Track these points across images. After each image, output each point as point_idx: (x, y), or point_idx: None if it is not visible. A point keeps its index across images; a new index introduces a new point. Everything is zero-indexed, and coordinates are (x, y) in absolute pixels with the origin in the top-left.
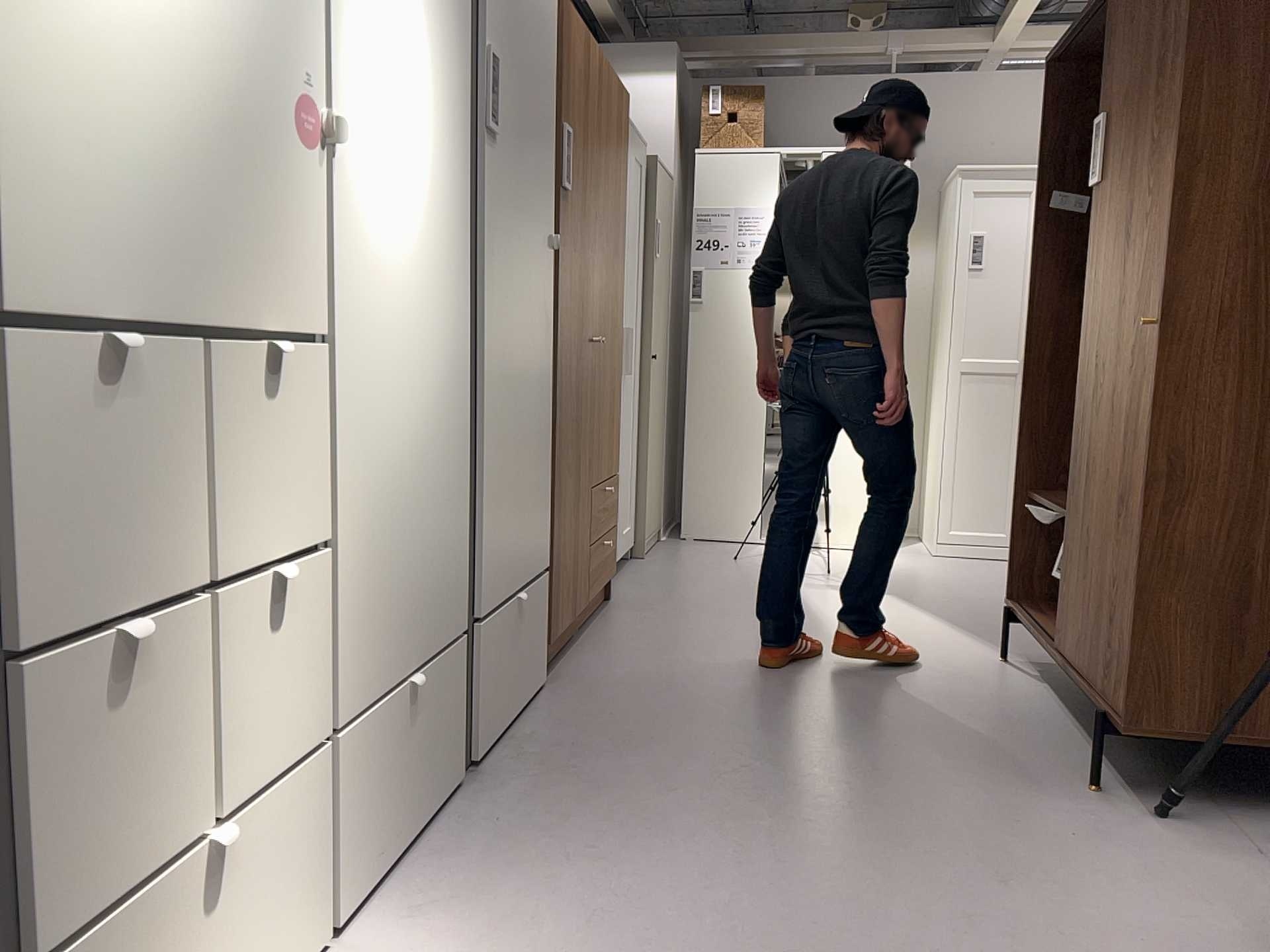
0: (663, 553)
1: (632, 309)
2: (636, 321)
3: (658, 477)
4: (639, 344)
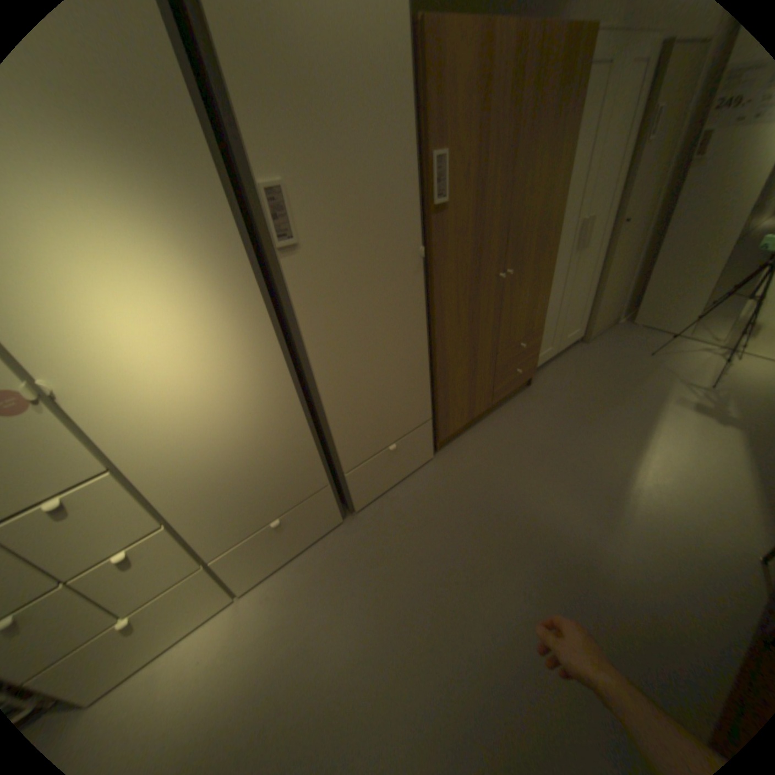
0: (608, 337)
1: (607, 195)
2: (612, 201)
3: (619, 293)
4: (613, 216)
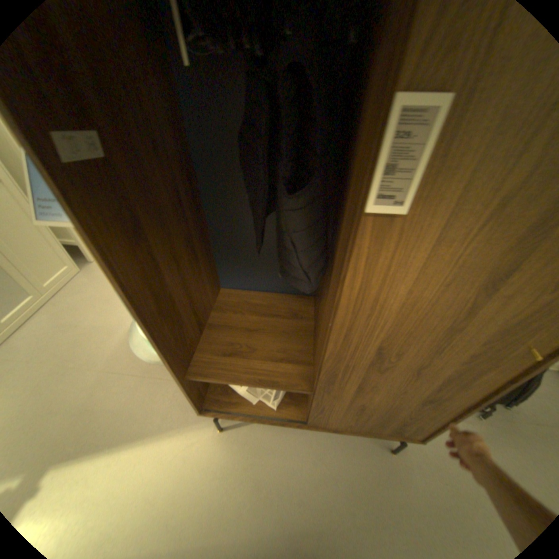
0: None
1: None
2: None
3: None
4: None
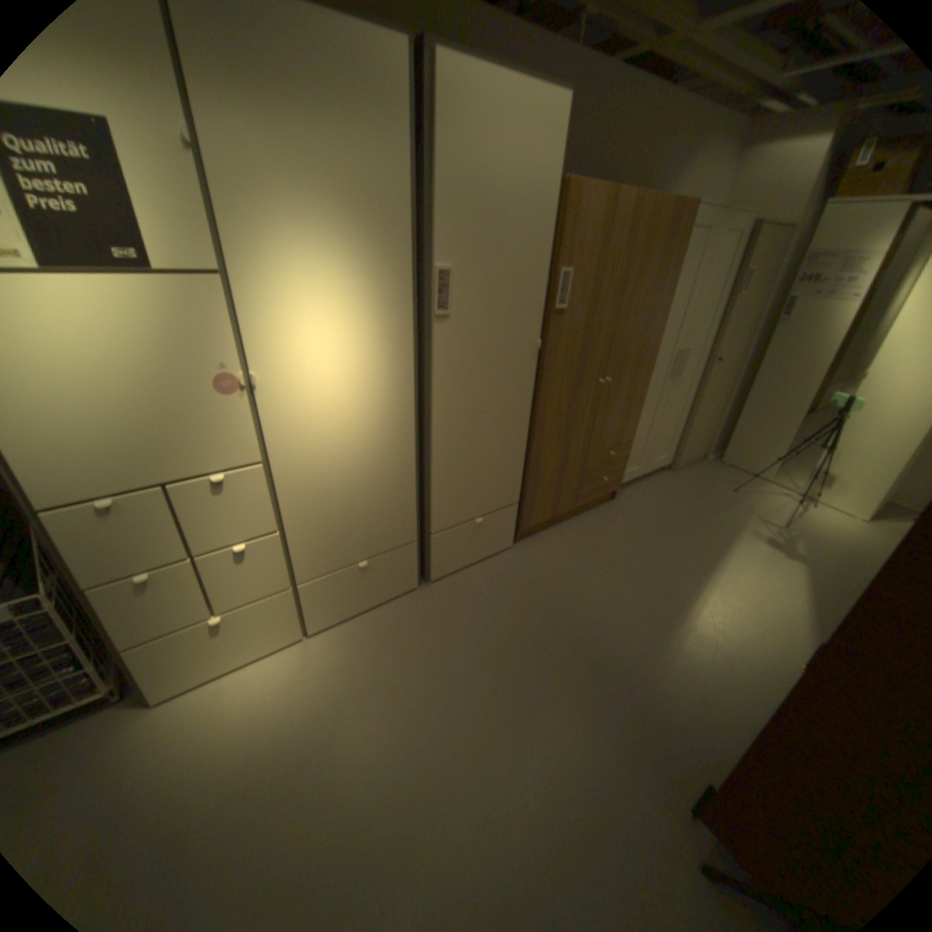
0: (696, 470)
1: (703, 334)
2: (707, 340)
3: (710, 428)
4: (707, 354)
